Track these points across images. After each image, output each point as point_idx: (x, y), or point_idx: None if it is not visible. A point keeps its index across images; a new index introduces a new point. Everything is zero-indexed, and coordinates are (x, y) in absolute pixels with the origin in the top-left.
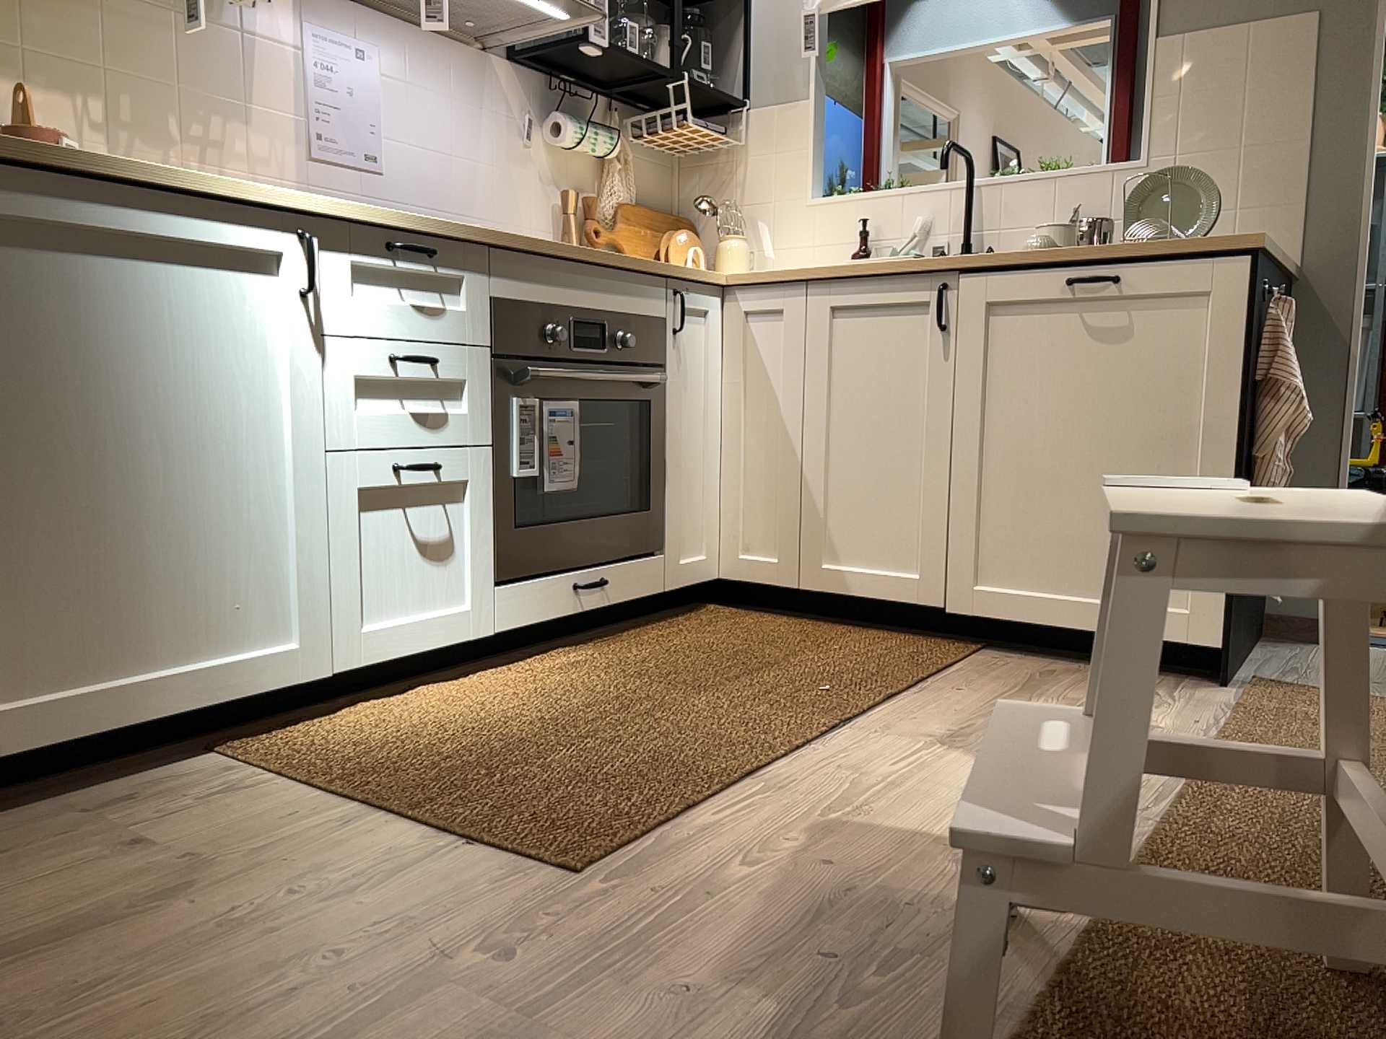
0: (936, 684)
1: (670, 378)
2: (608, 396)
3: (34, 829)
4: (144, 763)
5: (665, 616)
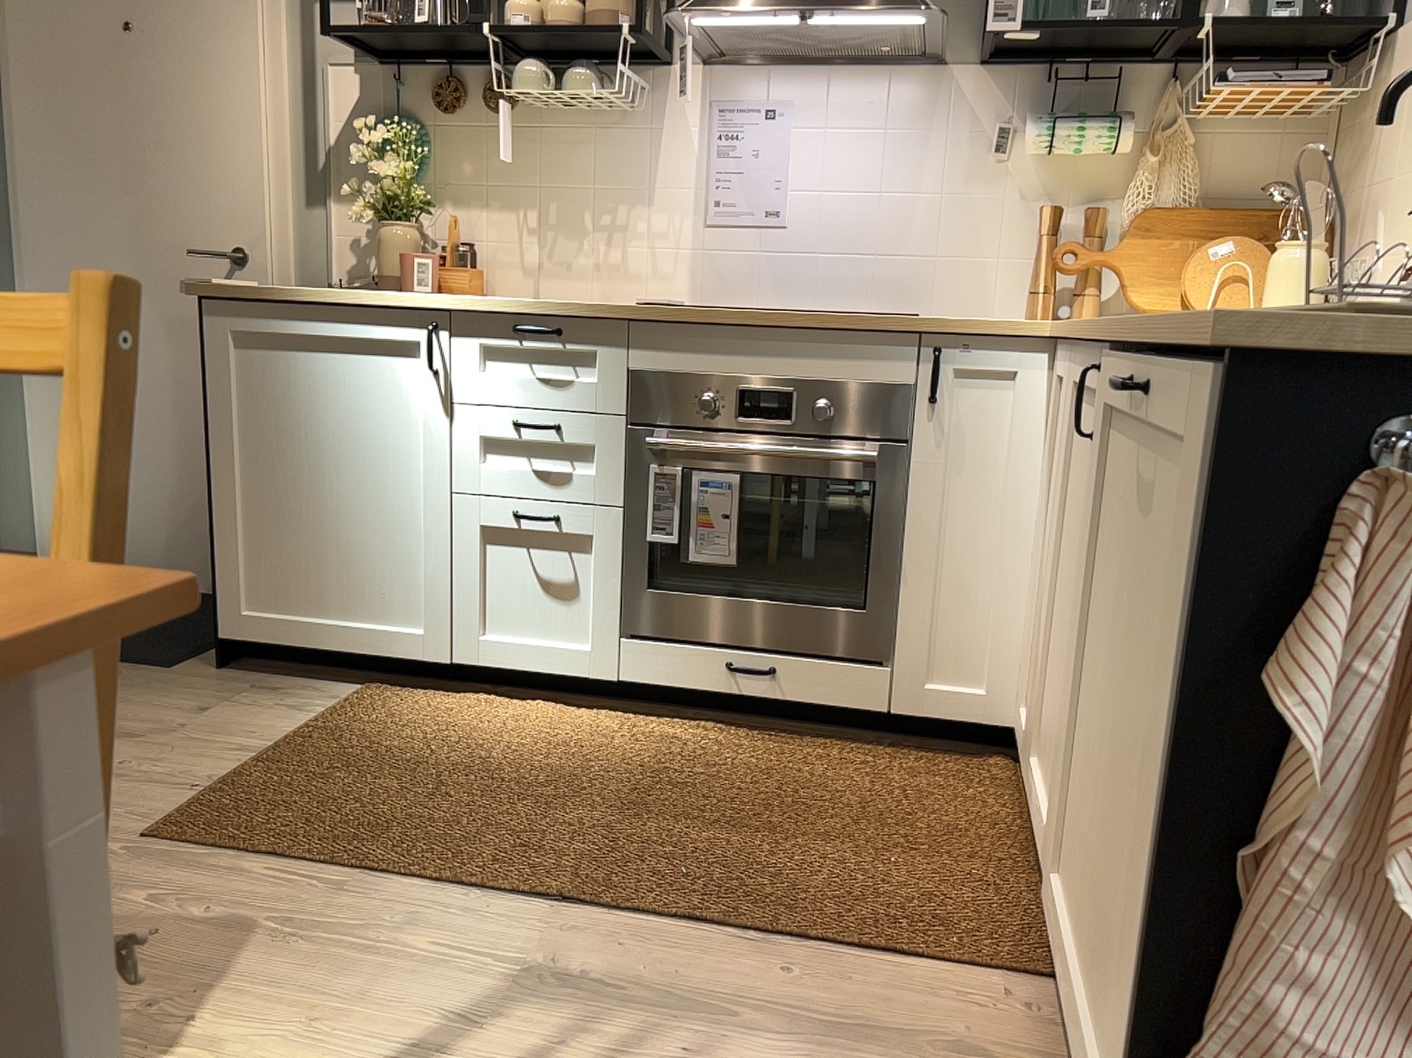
0: (767, 955)
1: (921, 461)
2: (803, 475)
3: (226, 685)
4: (339, 677)
5: (933, 747)
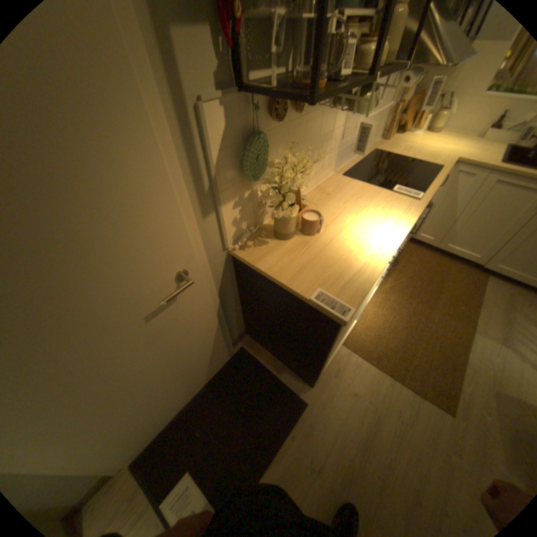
0: (491, 307)
1: None
2: None
3: (331, 386)
4: None
5: None
